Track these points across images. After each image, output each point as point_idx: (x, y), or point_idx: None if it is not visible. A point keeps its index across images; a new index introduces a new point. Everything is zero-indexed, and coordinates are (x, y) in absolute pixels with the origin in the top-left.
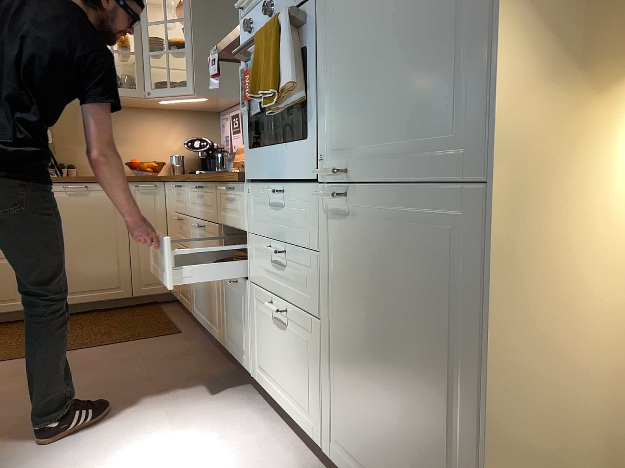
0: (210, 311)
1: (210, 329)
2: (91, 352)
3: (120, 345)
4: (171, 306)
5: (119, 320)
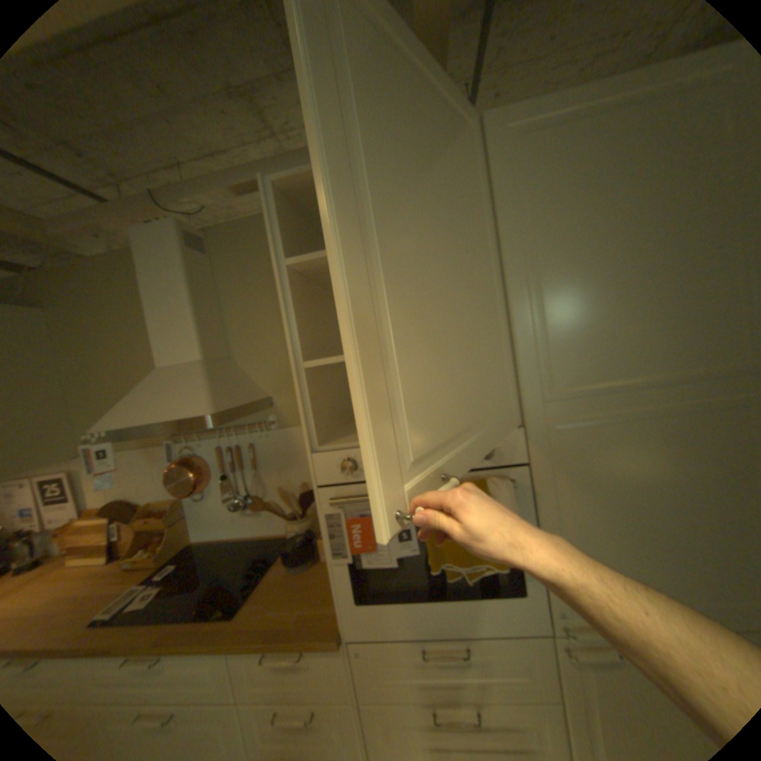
0: None
1: None
2: None
3: None
4: None
5: None
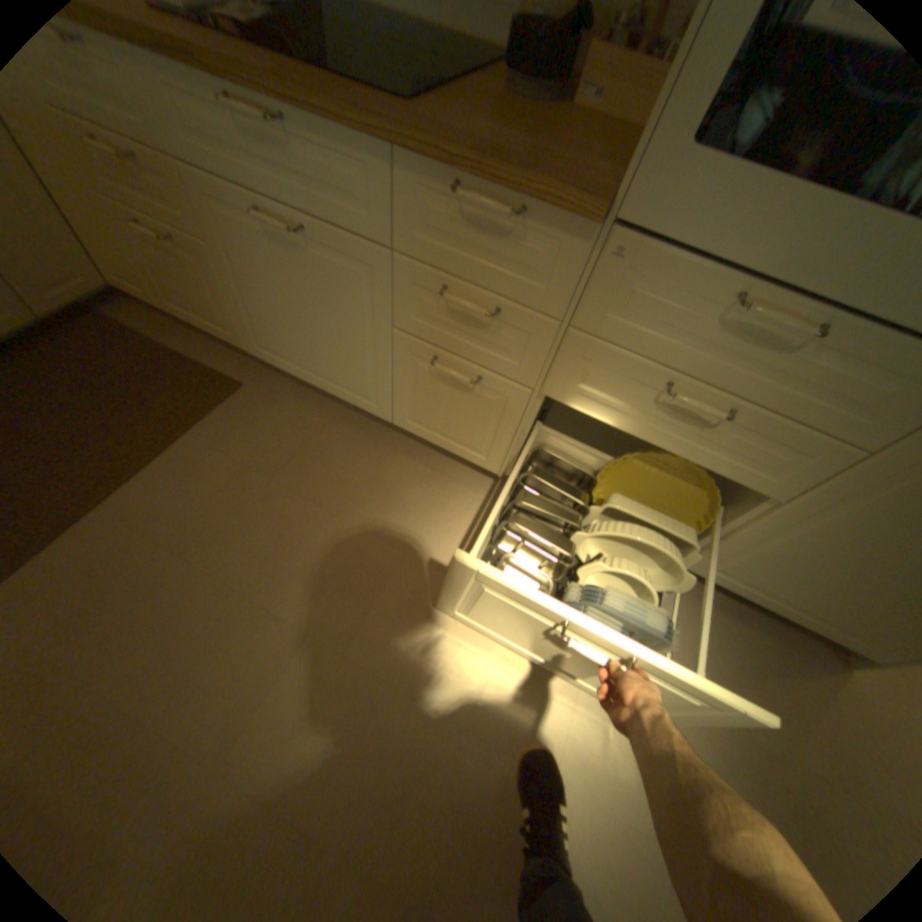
0: (336, 371)
1: (339, 392)
2: (139, 489)
3: (170, 450)
4: (125, 307)
5: (72, 381)
